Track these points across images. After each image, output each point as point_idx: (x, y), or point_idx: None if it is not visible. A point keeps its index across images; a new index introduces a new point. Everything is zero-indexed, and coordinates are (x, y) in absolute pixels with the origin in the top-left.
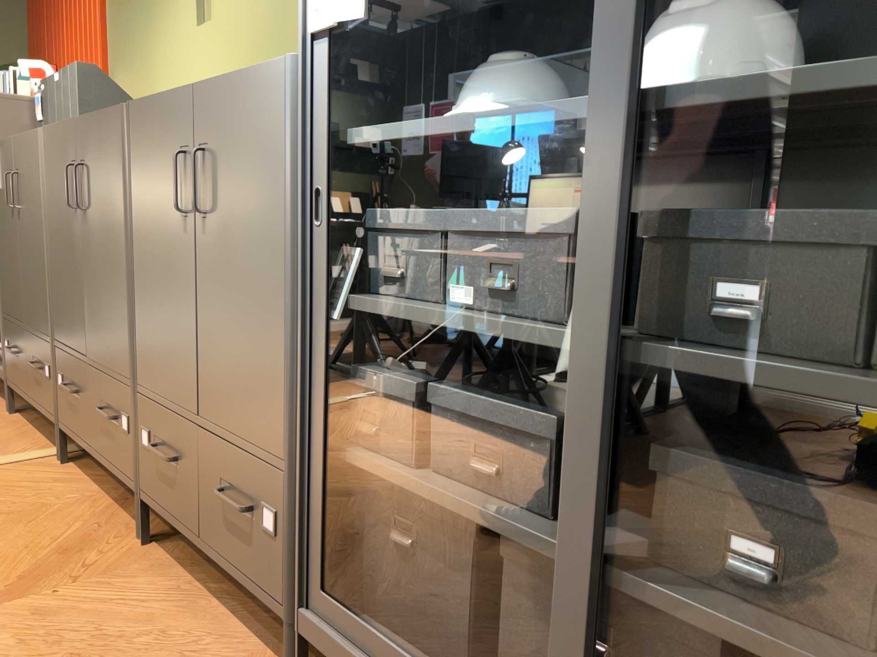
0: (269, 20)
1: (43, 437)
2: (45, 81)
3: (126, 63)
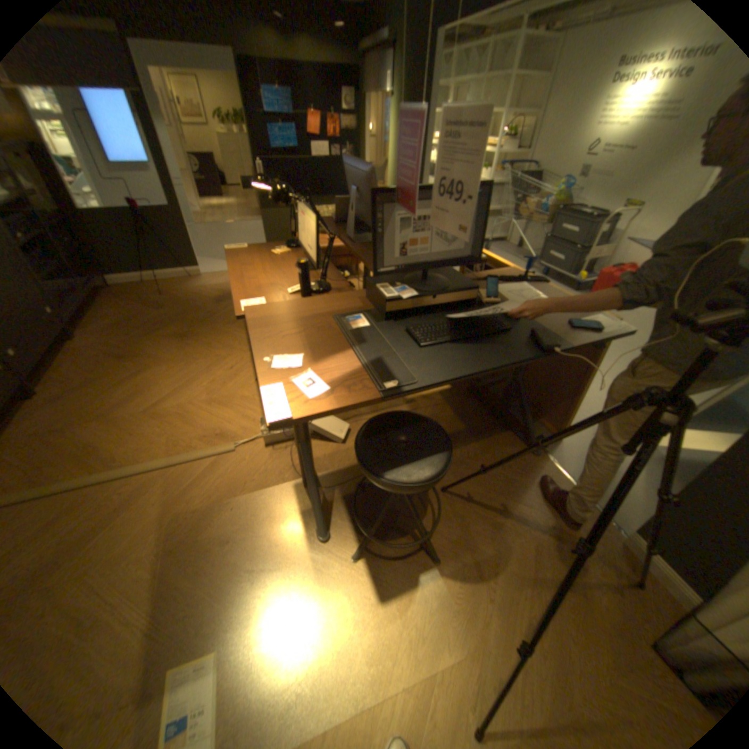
0: None
1: None
2: None
3: None
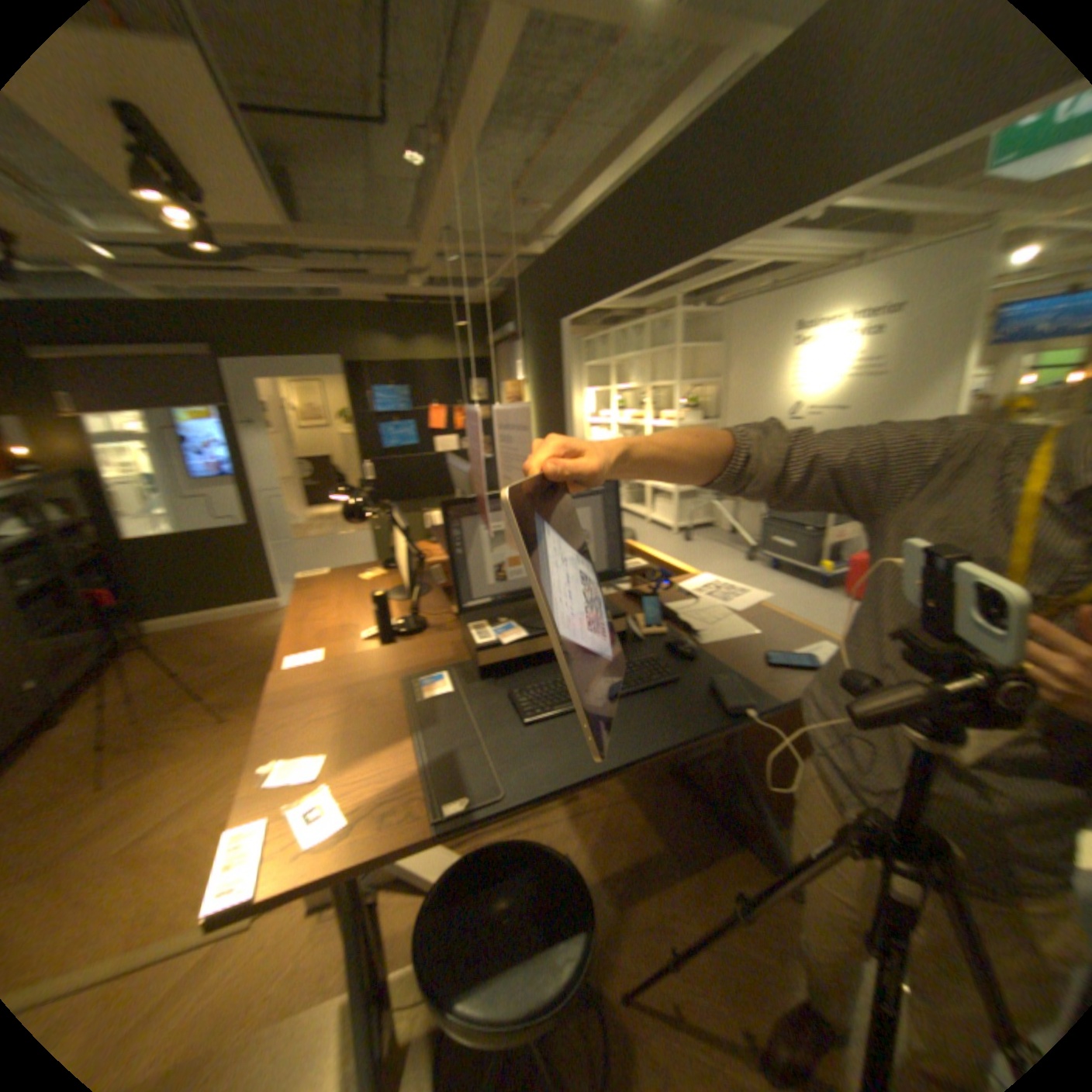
0: None
1: None
2: None
3: None
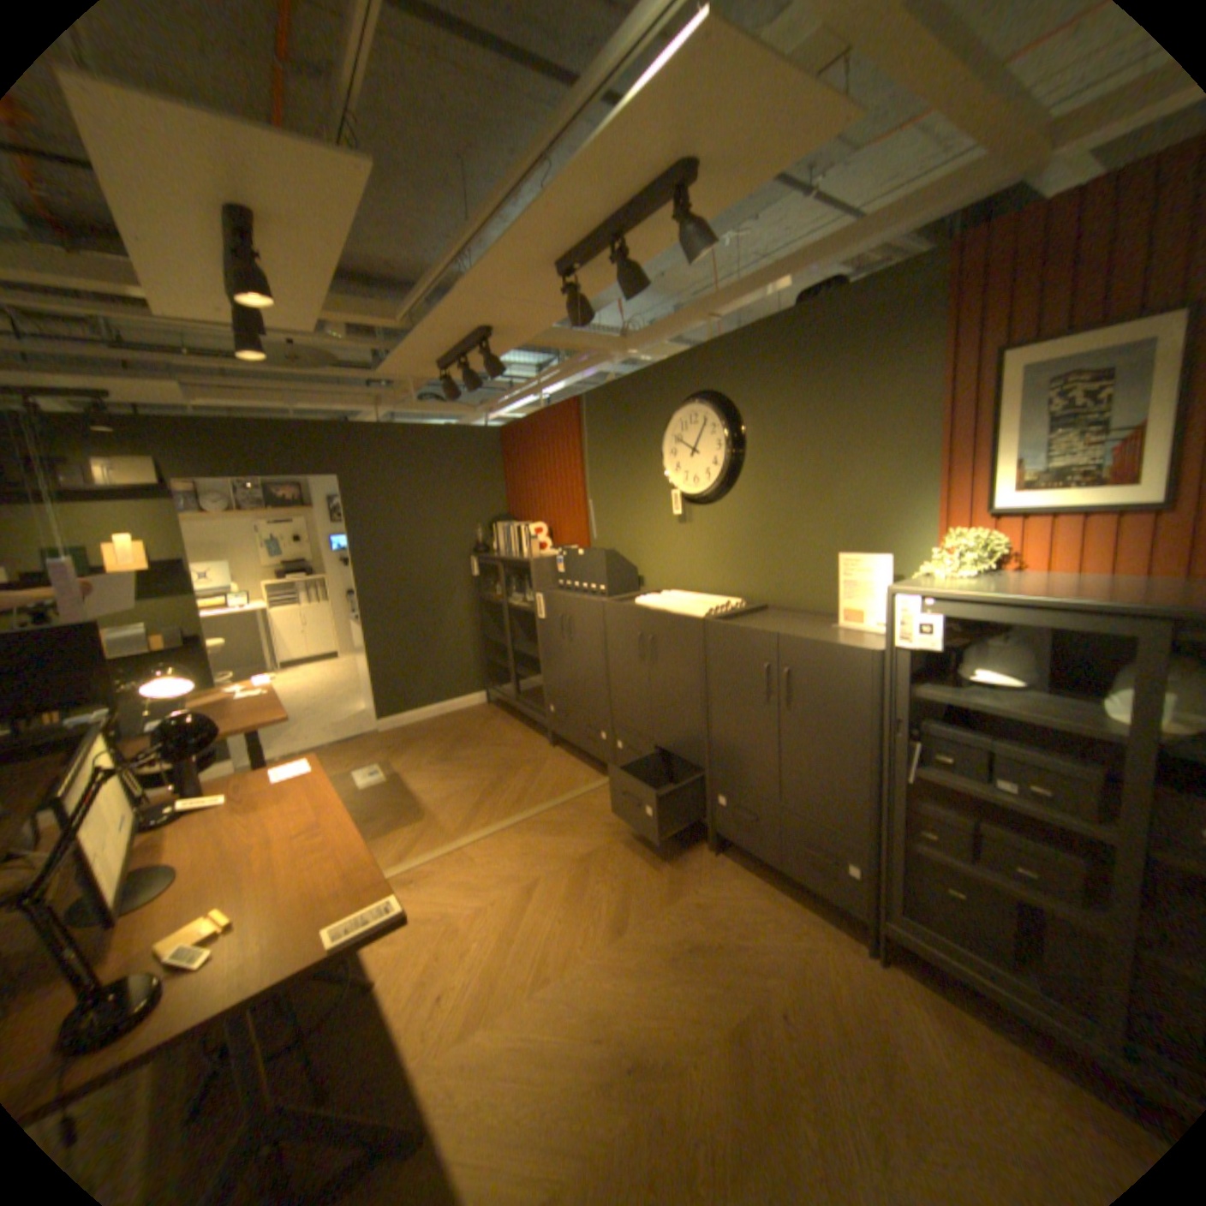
0: (748, 536)
1: (588, 768)
2: (566, 550)
3: (607, 528)
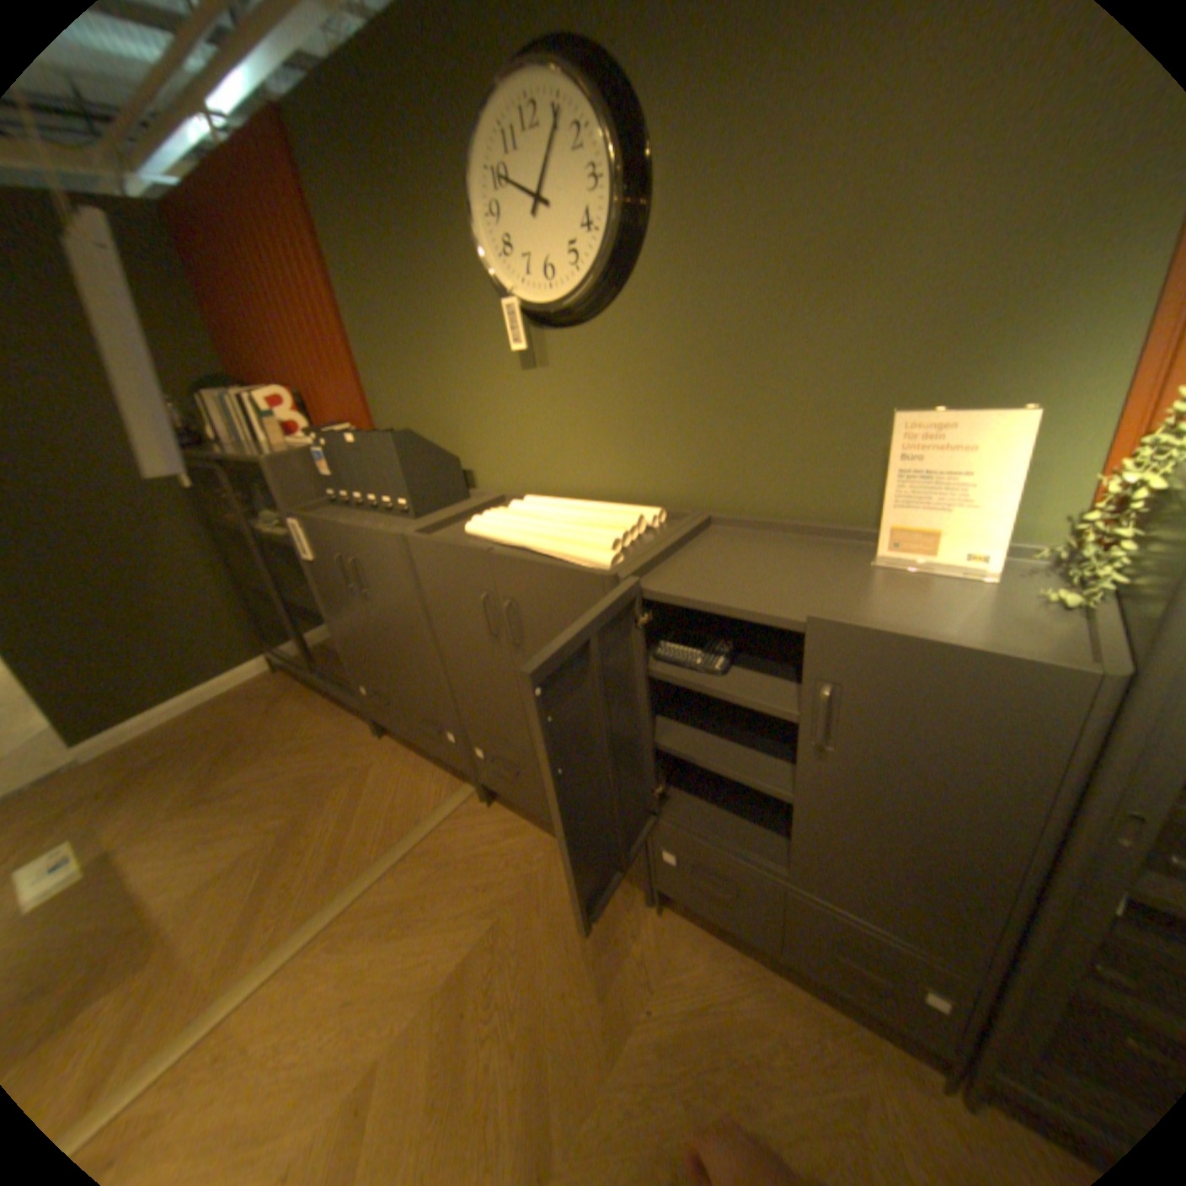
0: (663, 384)
1: (436, 769)
2: (321, 435)
3: (392, 388)
